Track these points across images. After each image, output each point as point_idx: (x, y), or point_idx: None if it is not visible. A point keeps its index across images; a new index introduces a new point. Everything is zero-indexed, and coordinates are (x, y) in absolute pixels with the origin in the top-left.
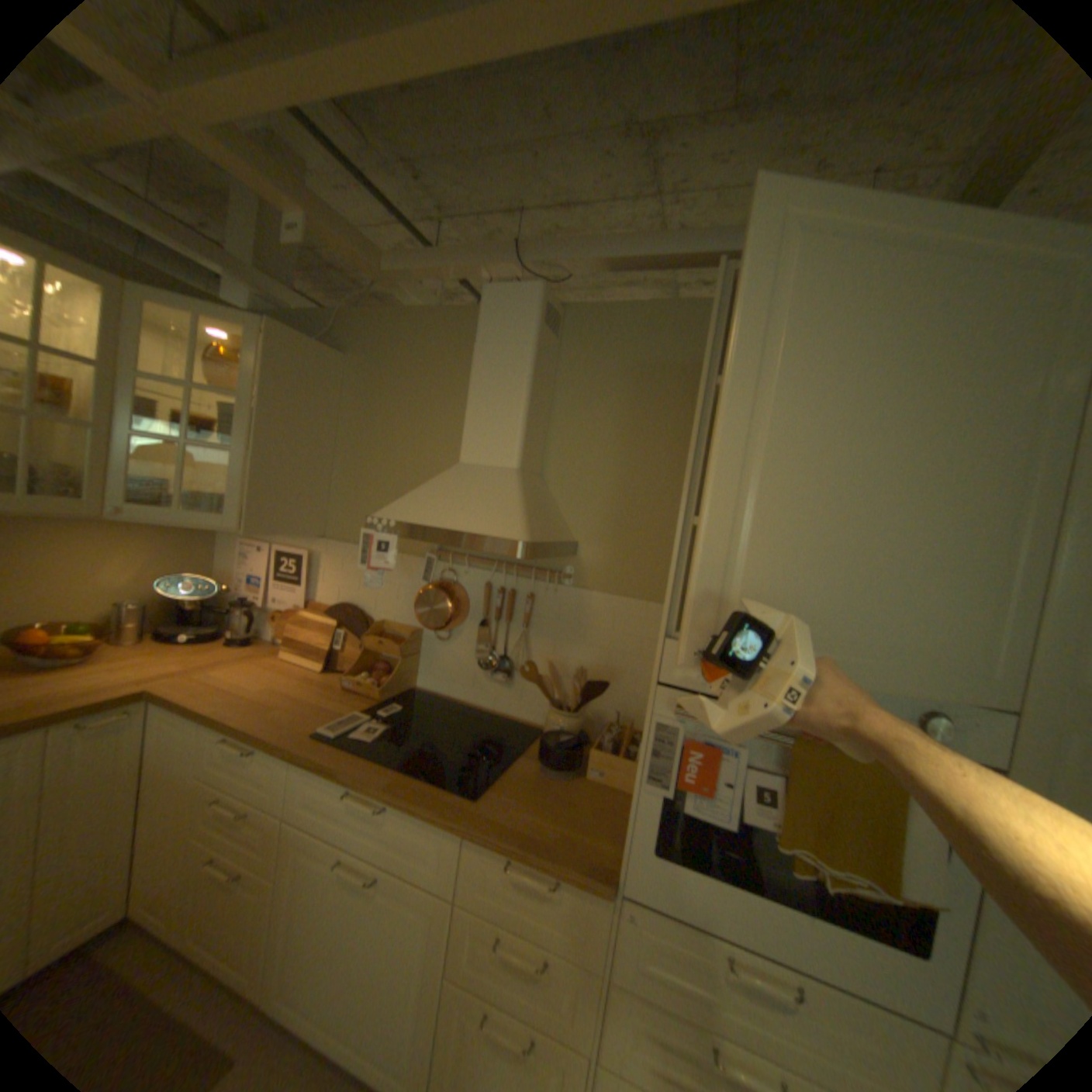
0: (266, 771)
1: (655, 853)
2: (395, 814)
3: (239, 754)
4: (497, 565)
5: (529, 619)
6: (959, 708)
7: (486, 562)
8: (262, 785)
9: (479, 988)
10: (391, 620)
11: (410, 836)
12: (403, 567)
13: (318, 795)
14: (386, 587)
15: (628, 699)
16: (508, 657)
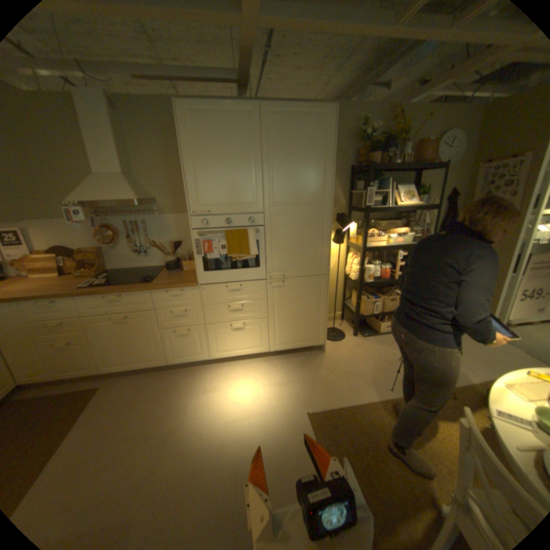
0: (63, 305)
1: (203, 271)
2: (125, 295)
3: (48, 303)
4: (125, 213)
5: (146, 230)
6: (253, 216)
7: (119, 213)
8: (64, 310)
9: (170, 326)
10: (82, 247)
11: (132, 299)
12: (78, 223)
13: (91, 302)
14: (73, 234)
15: (190, 247)
16: (142, 246)
